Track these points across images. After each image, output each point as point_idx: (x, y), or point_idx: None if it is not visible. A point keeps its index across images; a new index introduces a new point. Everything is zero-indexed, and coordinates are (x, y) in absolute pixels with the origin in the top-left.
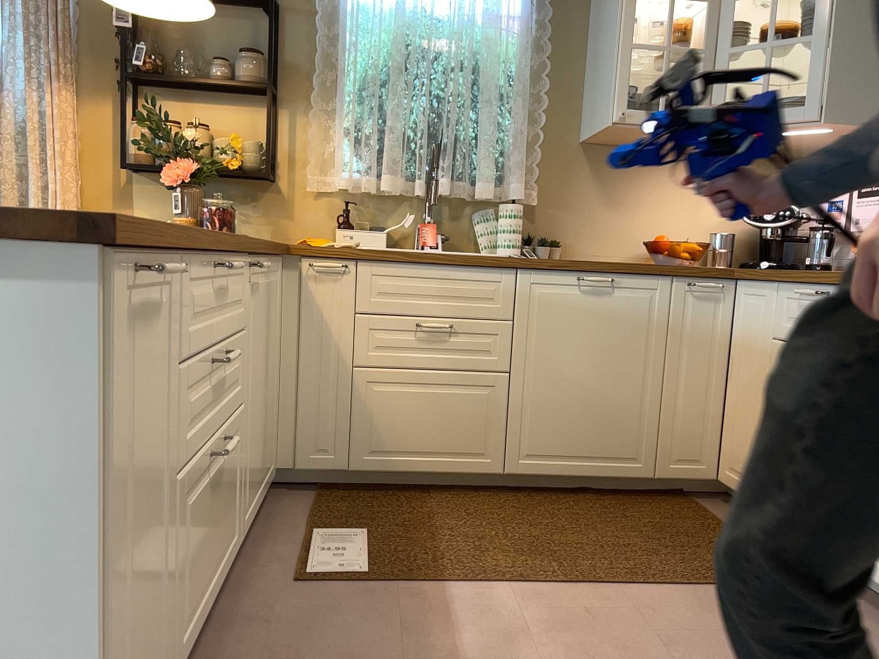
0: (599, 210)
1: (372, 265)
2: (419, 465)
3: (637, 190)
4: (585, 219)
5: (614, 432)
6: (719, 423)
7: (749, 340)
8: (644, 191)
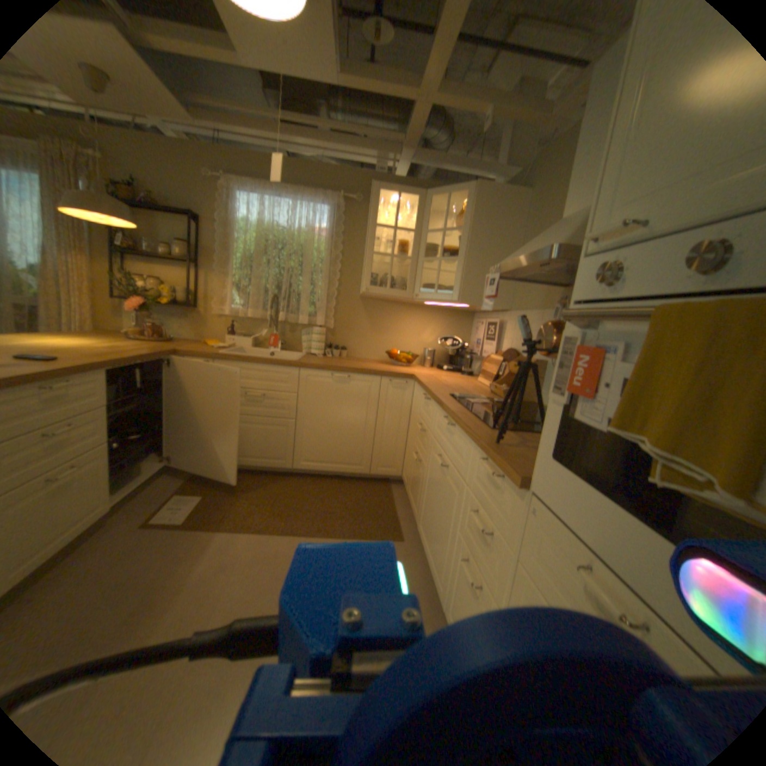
0: (368, 333)
1: (223, 362)
2: (248, 462)
3: (388, 324)
4: (360, 338)
5: (348, 452)
6: (402, 450)
7: (413, 411)
8: (391, 325)
